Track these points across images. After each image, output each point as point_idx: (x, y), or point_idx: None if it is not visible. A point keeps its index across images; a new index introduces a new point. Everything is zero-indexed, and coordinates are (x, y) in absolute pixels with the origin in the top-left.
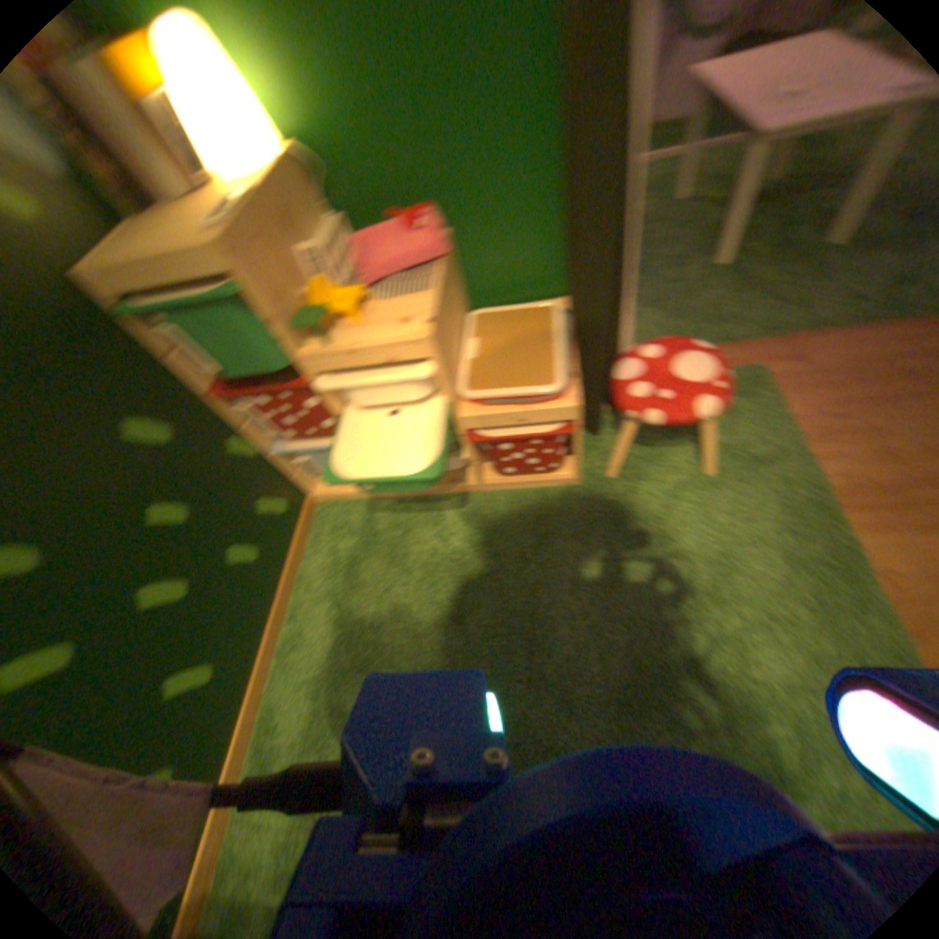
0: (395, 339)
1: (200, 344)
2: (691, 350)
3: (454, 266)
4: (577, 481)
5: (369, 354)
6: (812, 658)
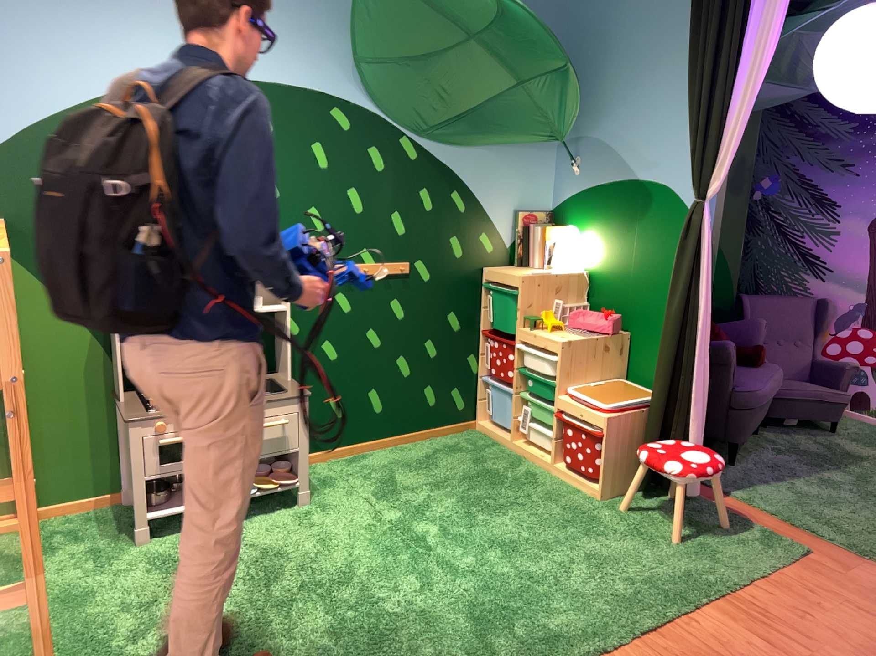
0: (548, 339)
1: (492, 309)
2: (704, 455)
3: (620, 352)
4: (598, 497)
5: (538, 342)
6: (593, 591)
